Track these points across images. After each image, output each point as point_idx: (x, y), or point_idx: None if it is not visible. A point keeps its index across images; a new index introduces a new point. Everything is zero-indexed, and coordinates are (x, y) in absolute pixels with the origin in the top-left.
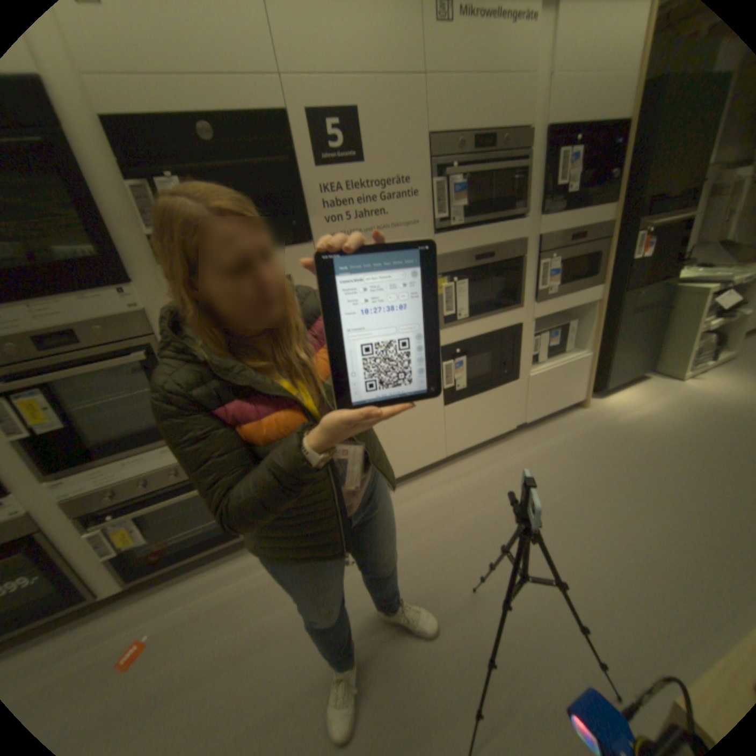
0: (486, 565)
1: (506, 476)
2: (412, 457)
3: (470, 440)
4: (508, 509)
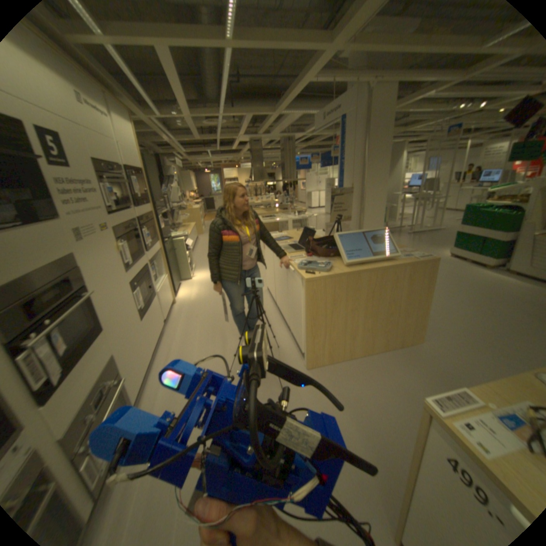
0: (220, 365)
1: (183, 341)
2: (141, 364)
3: (154, 339)
4: (201, 347)
